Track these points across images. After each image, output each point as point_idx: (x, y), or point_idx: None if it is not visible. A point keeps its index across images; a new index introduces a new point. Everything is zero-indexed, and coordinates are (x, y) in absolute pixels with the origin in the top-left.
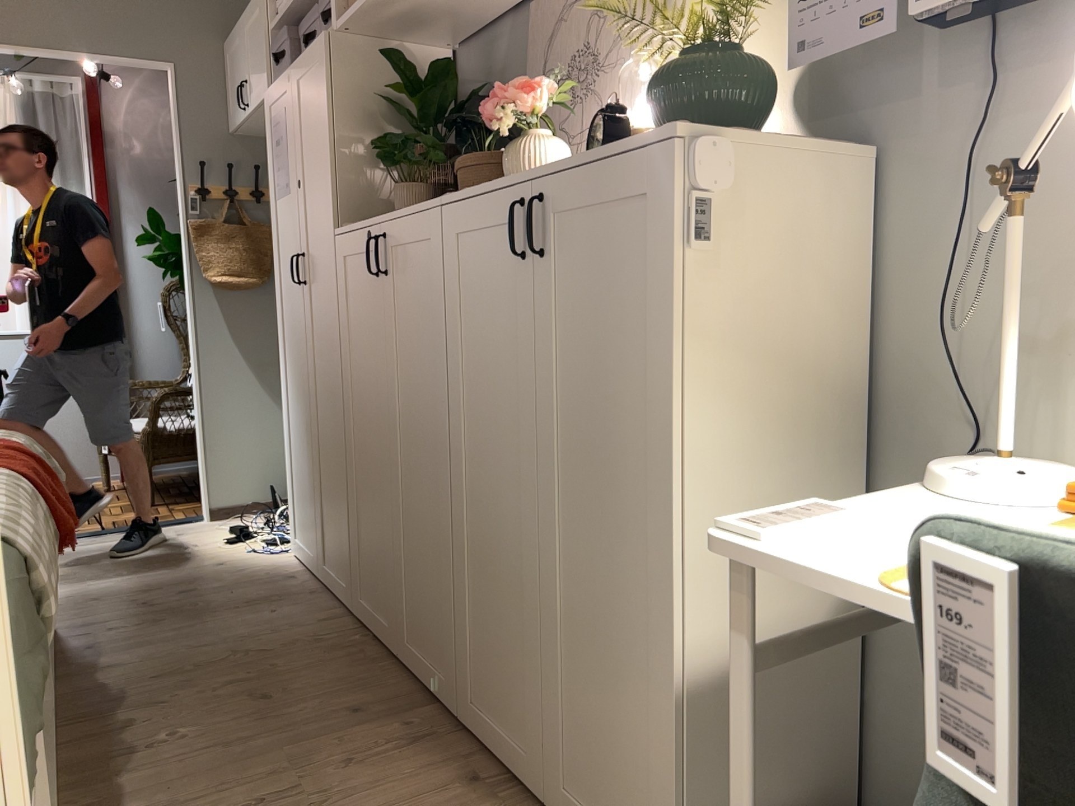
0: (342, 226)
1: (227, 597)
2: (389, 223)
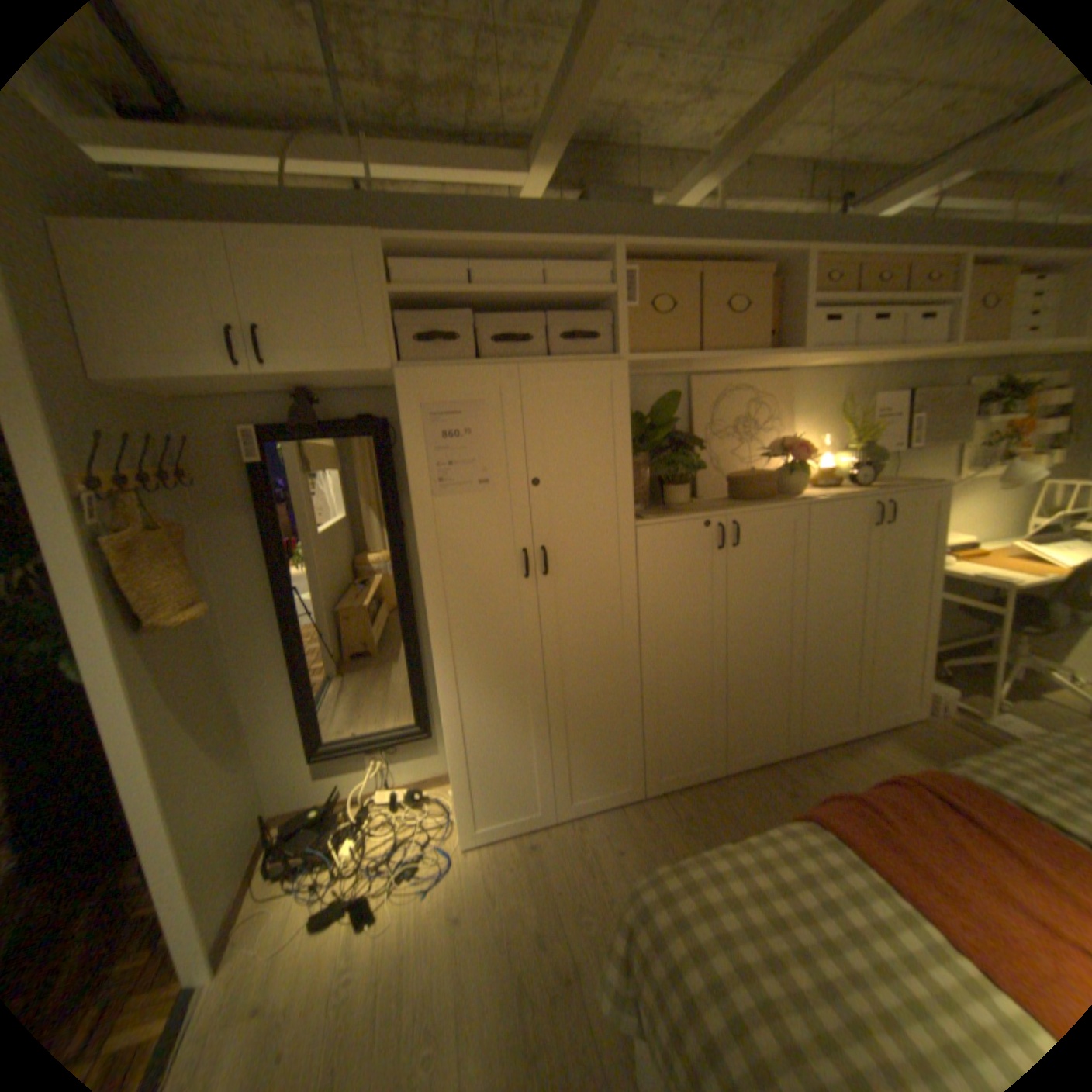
0: (648, 519)
1: (569, 896)
2: (745, 515)
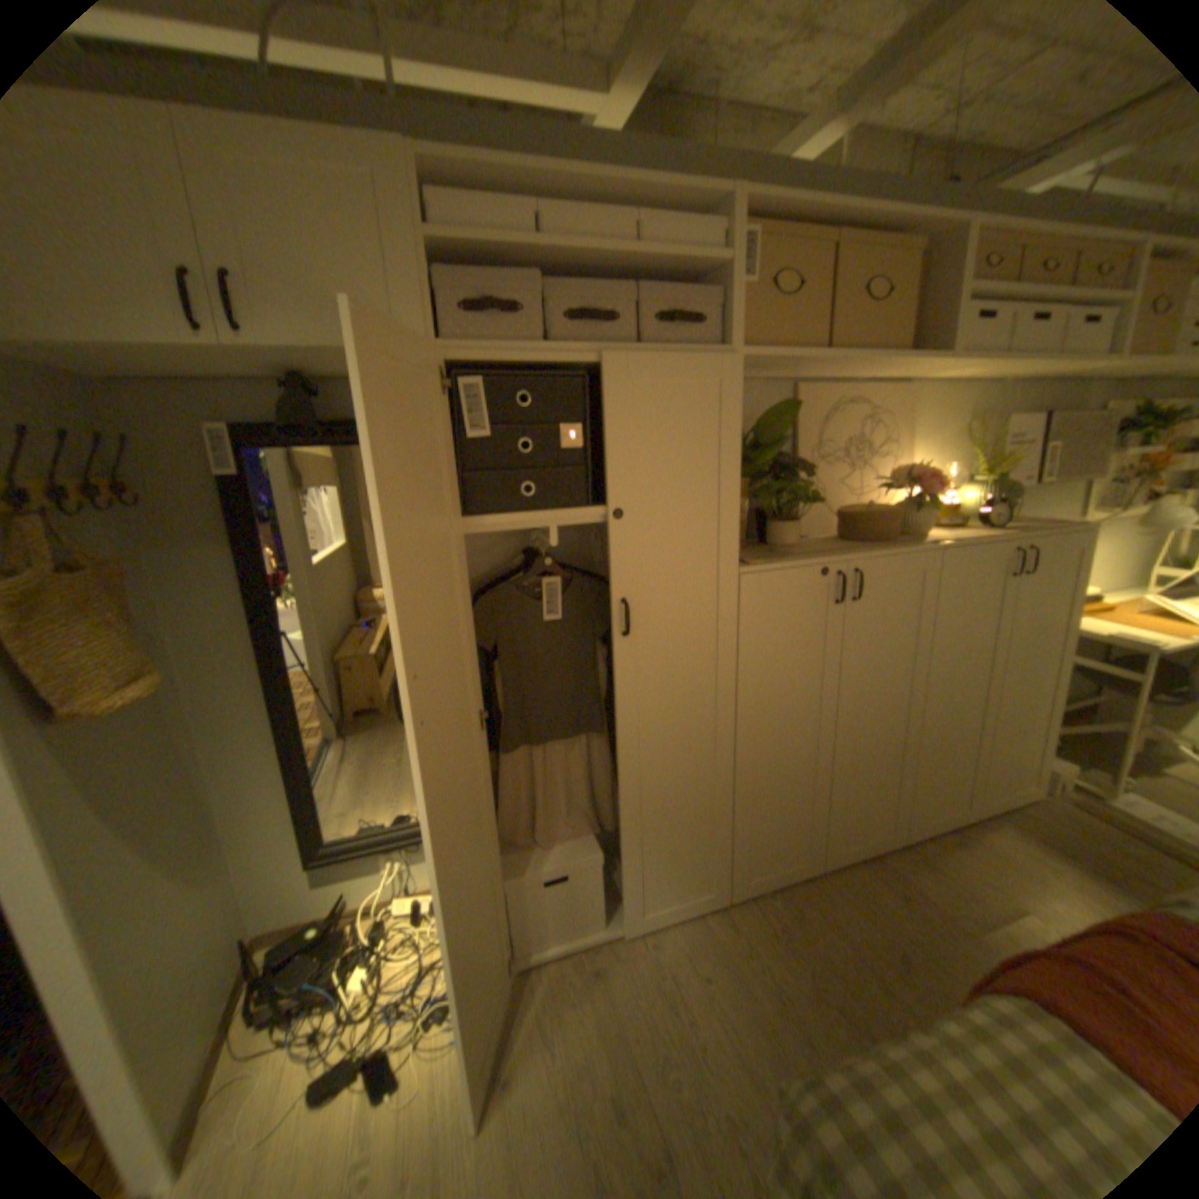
0: (755, 565)
1: (650, 1045)
2: (870, 561)
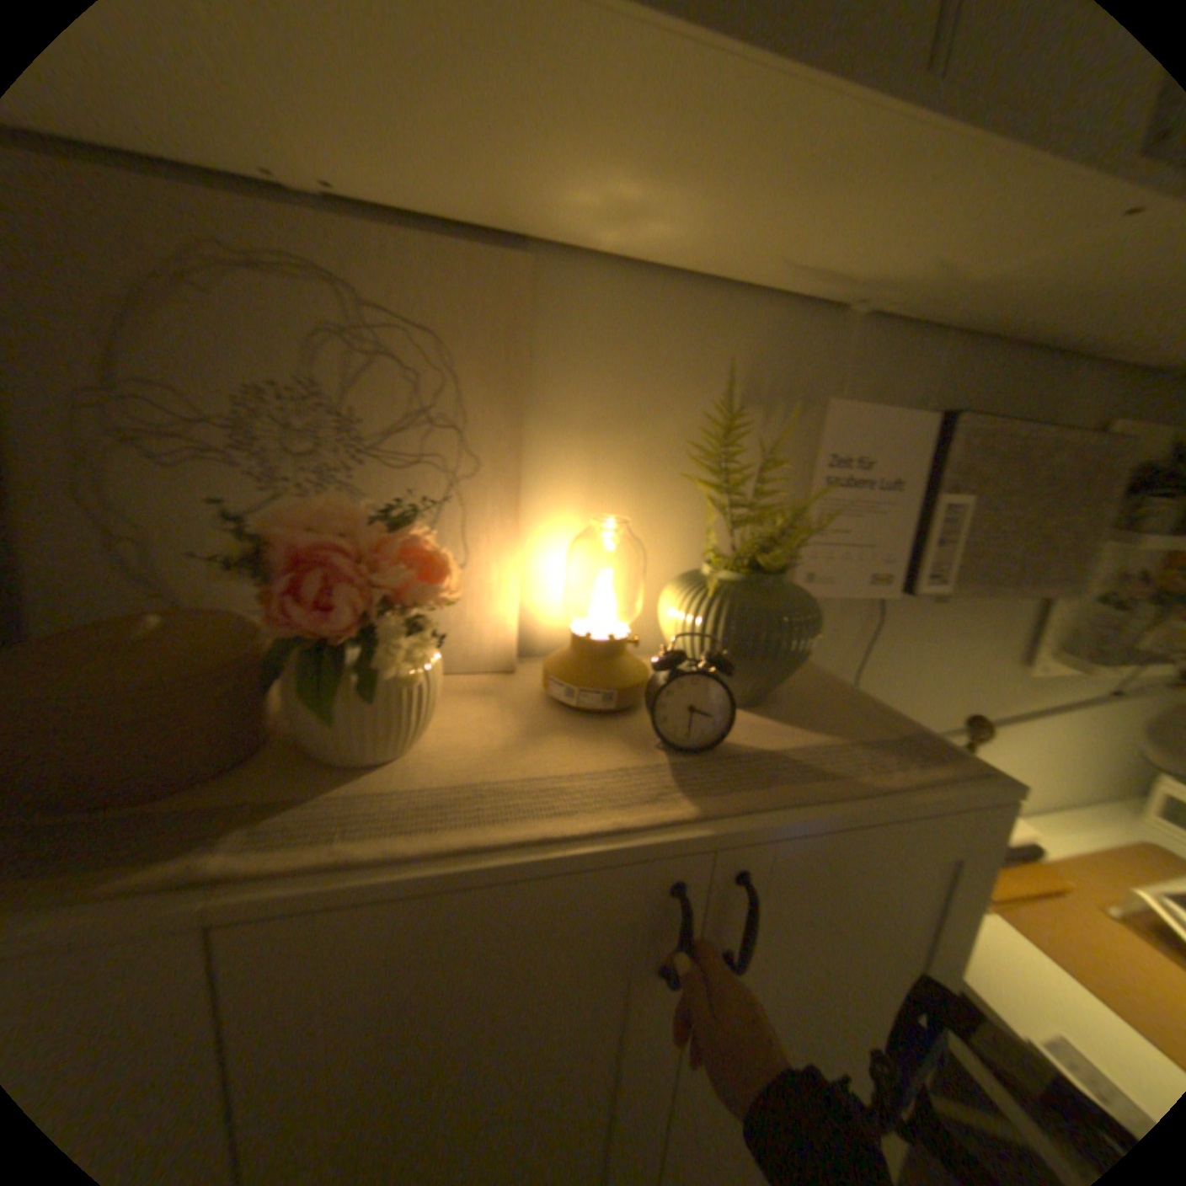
0: None
1: None
2: None
